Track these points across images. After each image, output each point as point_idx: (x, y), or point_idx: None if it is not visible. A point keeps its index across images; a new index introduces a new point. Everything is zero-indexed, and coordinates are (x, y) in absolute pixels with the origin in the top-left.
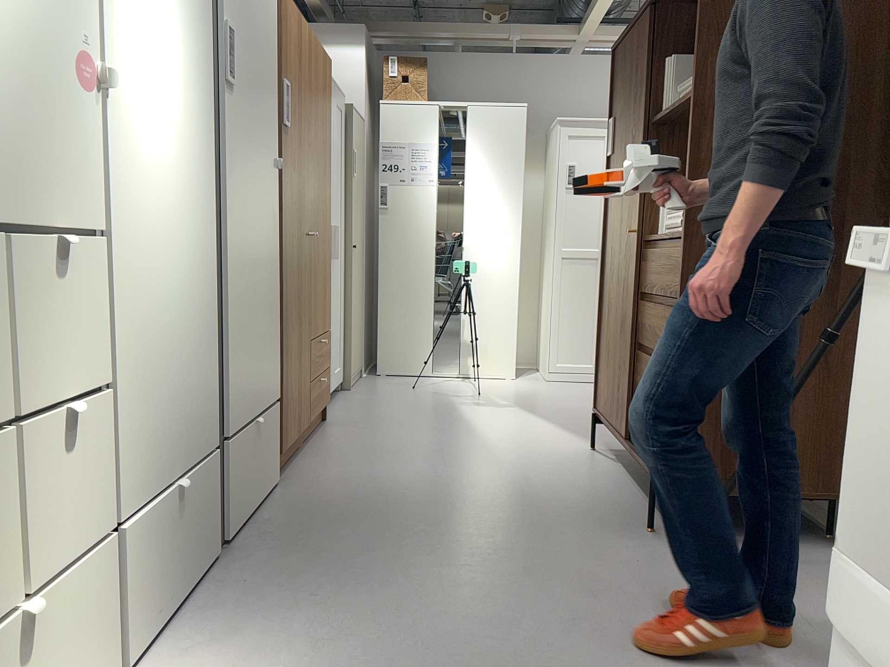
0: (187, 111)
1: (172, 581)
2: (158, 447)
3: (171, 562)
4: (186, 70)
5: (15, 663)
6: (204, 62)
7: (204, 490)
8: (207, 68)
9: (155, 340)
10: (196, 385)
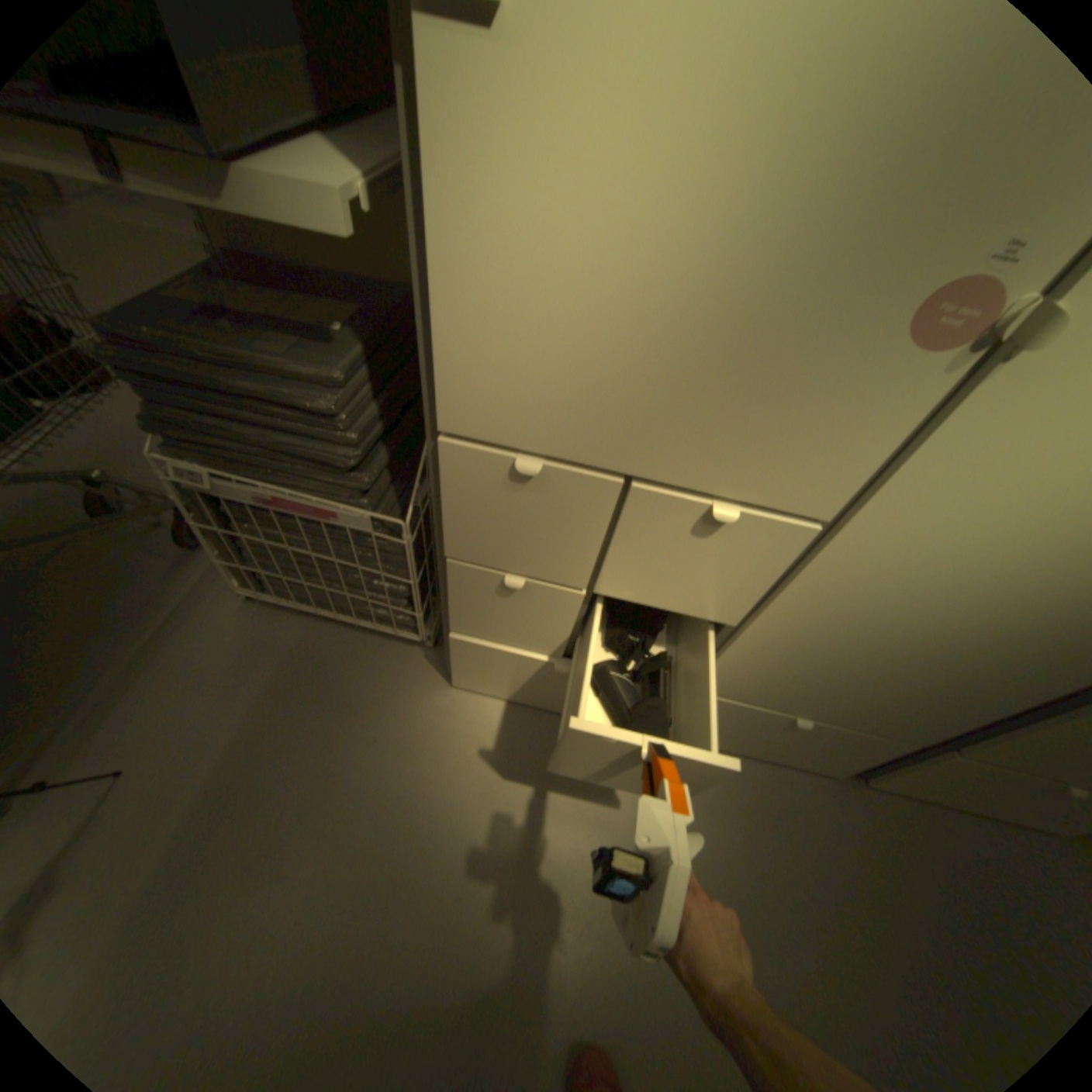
0: None
1: (746, 746)
2: (799, 692)
3: (754, 740)
4: None
5: (556, 674)
6: None
7: (859, 749)
8: None
9: (875, 639)
10: (940, 702)
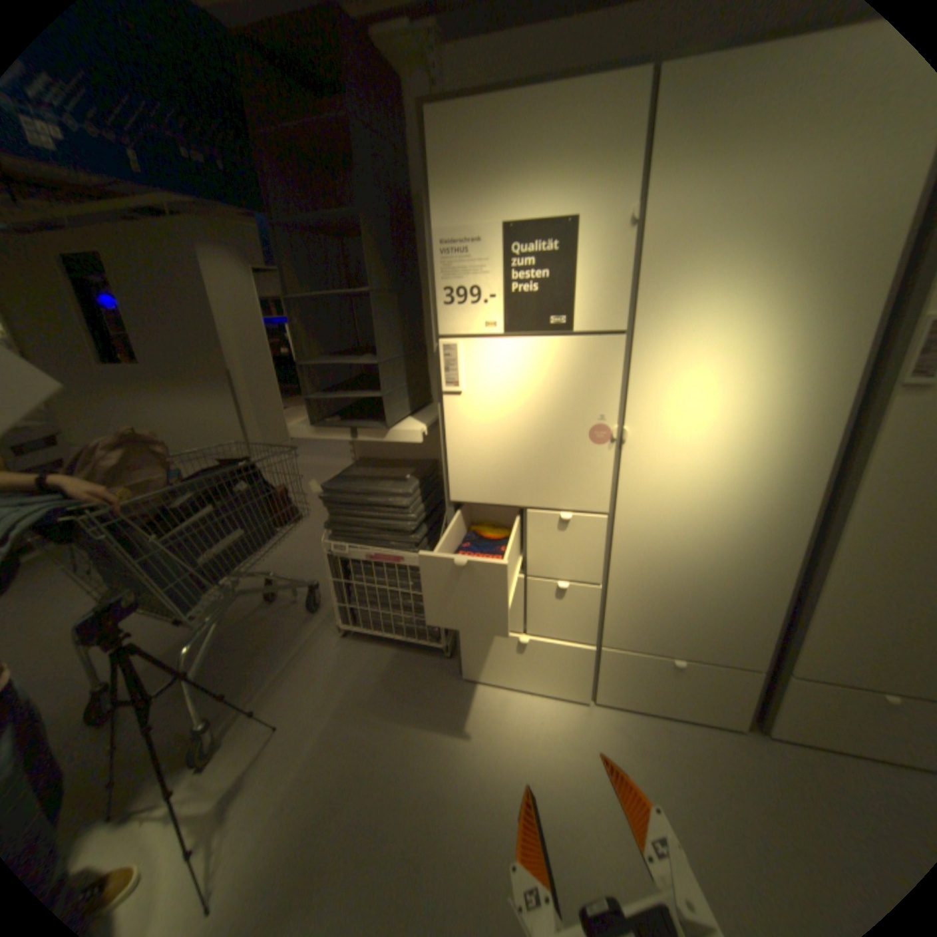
0: (775, 432)
1: (661, 702)
2: (661, 633)
3: (663, 694)
4: (784, 397)
5: (523, 650)
6: (839, 379)
7: (730, 686)
8: (861, 378)
9: (670, 579)
10: (737, 622)
